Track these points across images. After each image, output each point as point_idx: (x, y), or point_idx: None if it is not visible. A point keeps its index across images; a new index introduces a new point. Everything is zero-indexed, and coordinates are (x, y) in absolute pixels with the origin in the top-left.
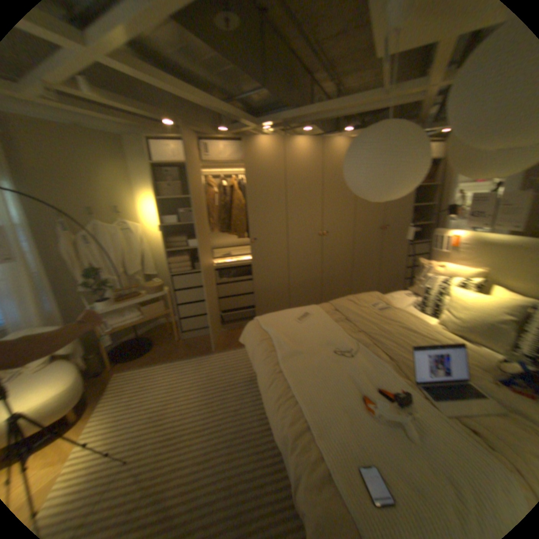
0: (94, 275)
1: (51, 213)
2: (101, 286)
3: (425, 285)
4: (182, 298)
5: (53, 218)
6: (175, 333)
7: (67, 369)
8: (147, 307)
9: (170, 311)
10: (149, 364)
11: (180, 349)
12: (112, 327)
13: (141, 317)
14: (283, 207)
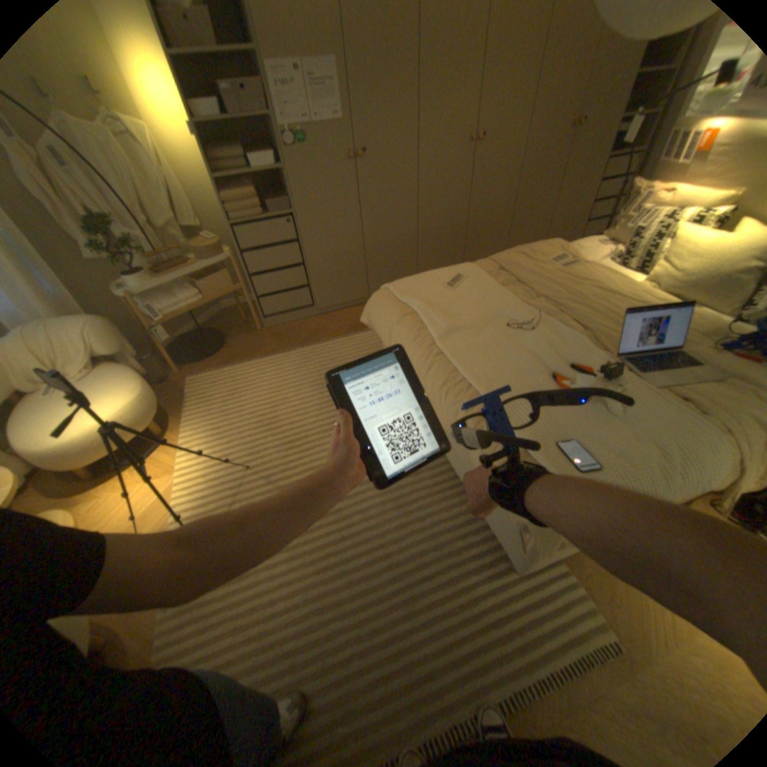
0: (104, 227)
1: None
2: (123, 246)
3: (633, 225)
4: (256, 264)
5: None
6: (255, 318)
7: (125, 373)
8: (206, 281)
9: (242, 286)
10: (232, 362)
11: (268, 339)
12: (163, 313)
13: (201, 296)
14: (412, 78)
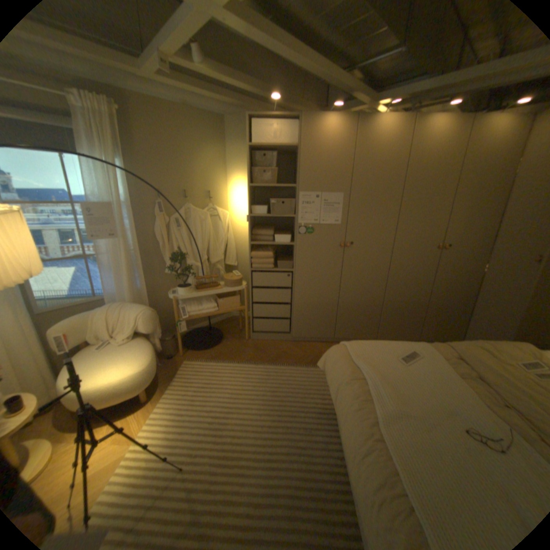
0: (182, 259)
1: (154, 193)
2: (187, 271)
3: None
4: (260, 297)
5: (155, 199)
6: (247, 331)
7: (147, 349)
8: (225, 300)
9: (246, 308)
10: (219, 359)
11: (250, 349)
12: (191, 314)
13: (218, 309)
14: (396, 207)
